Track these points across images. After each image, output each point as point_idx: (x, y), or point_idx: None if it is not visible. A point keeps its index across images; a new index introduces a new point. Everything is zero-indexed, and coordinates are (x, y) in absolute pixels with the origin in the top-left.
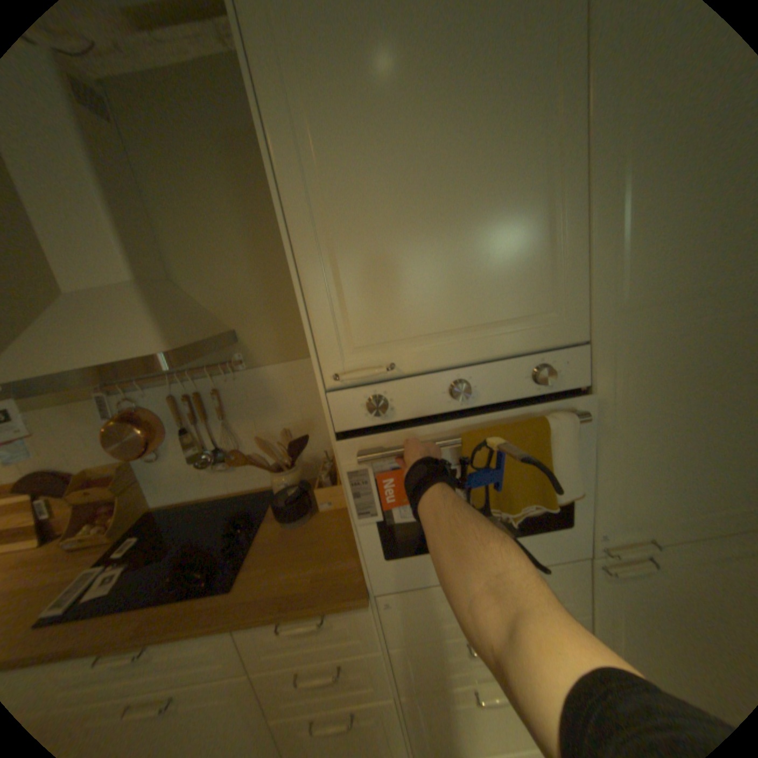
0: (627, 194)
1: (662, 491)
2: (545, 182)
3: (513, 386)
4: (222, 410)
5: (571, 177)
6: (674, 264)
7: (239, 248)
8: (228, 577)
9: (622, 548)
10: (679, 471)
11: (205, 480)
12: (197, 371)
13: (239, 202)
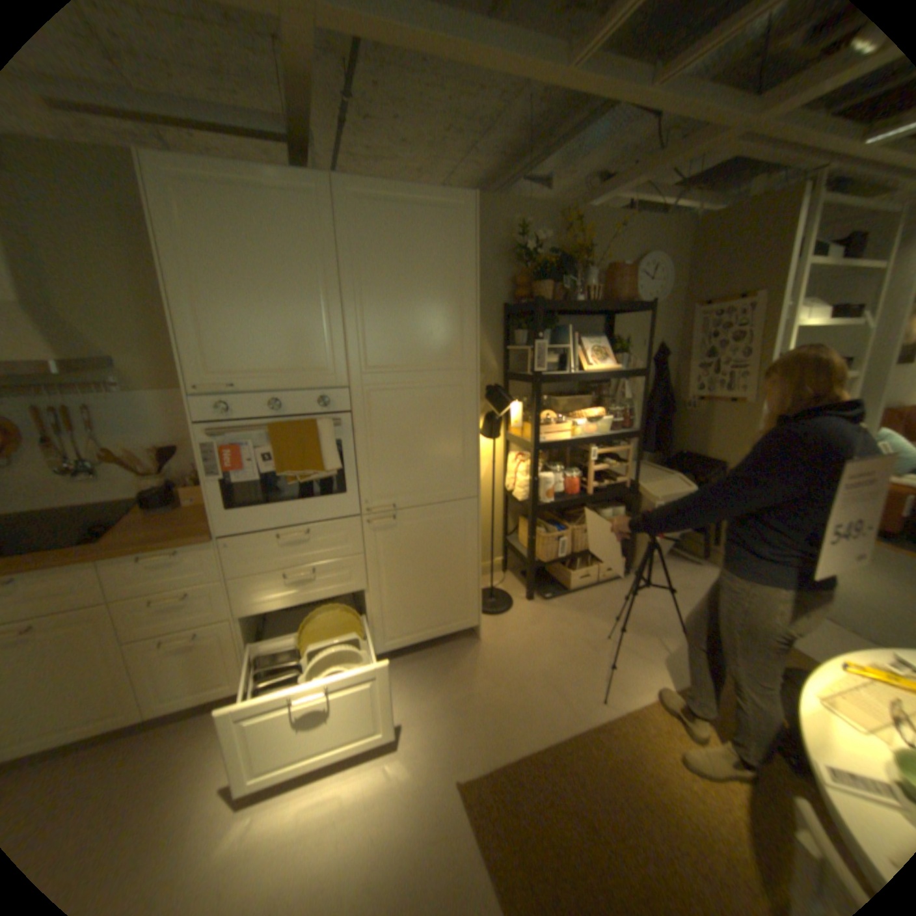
0: (360, 319)
1: (395, 476)
2: (319, 306)
3: (307, 407)
4: (92, 427)
5: (332, 306)
6: (387, 355)
7: (125, 294)
8: (95, 540)
9: (376, 508)
10: (403, 464)
11: (64, 491)
12: (70, 389)
13: (129, 259)
